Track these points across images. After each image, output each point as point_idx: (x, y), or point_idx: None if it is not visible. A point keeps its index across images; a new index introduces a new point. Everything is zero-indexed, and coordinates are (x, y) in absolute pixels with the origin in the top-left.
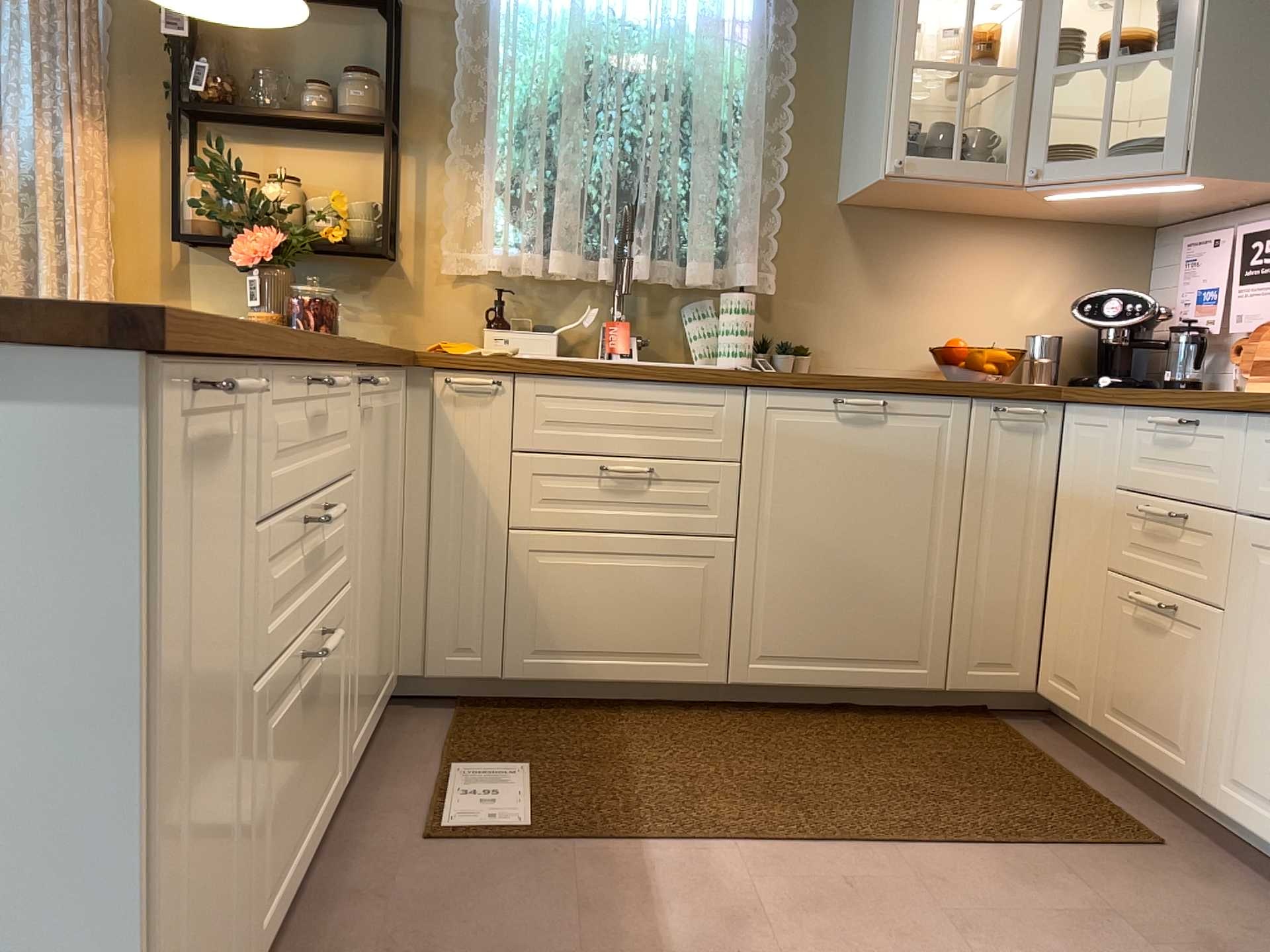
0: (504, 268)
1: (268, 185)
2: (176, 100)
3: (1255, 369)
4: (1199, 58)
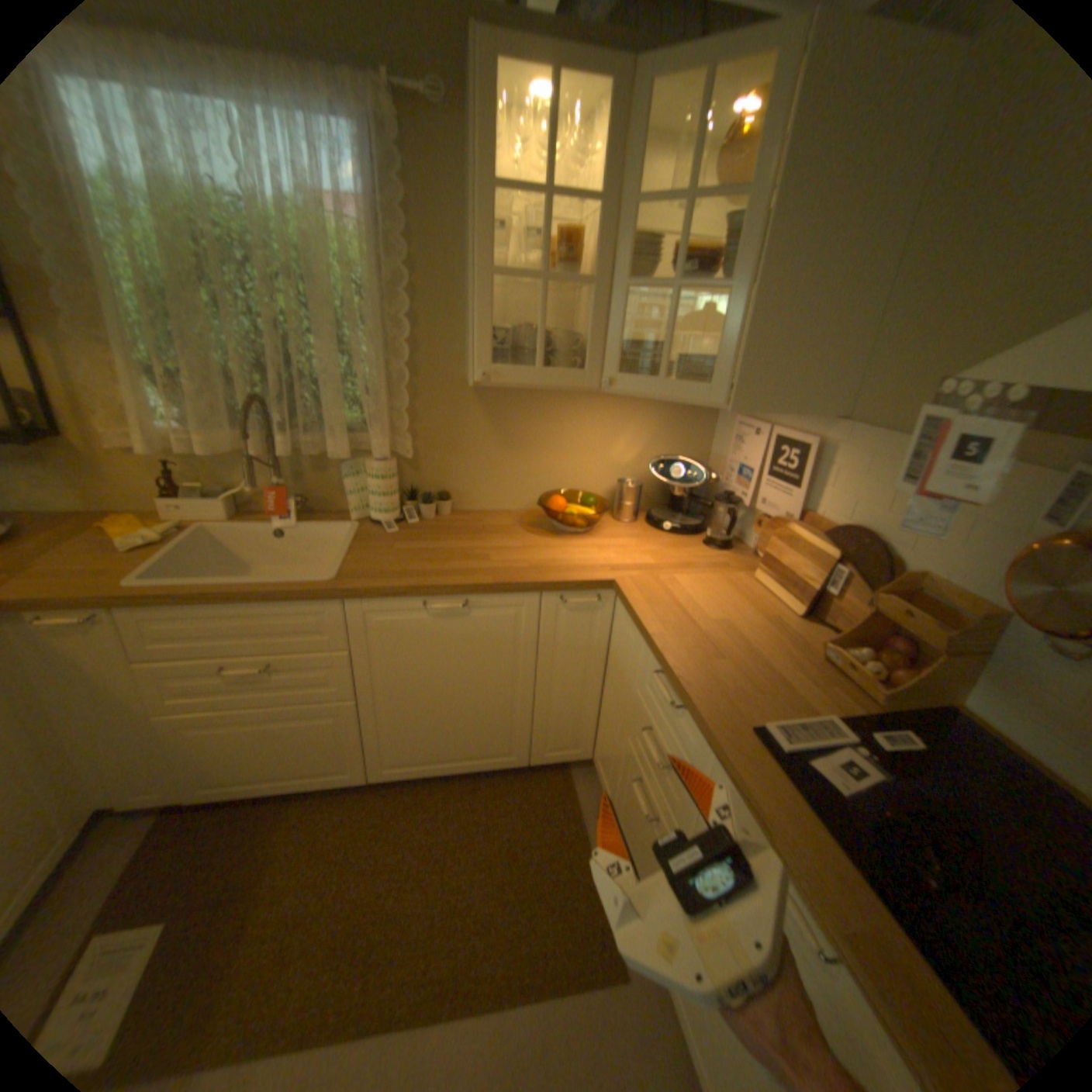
0: (152, 452)
1: None
2: None
3: (764, 559)
4: (754, 293)
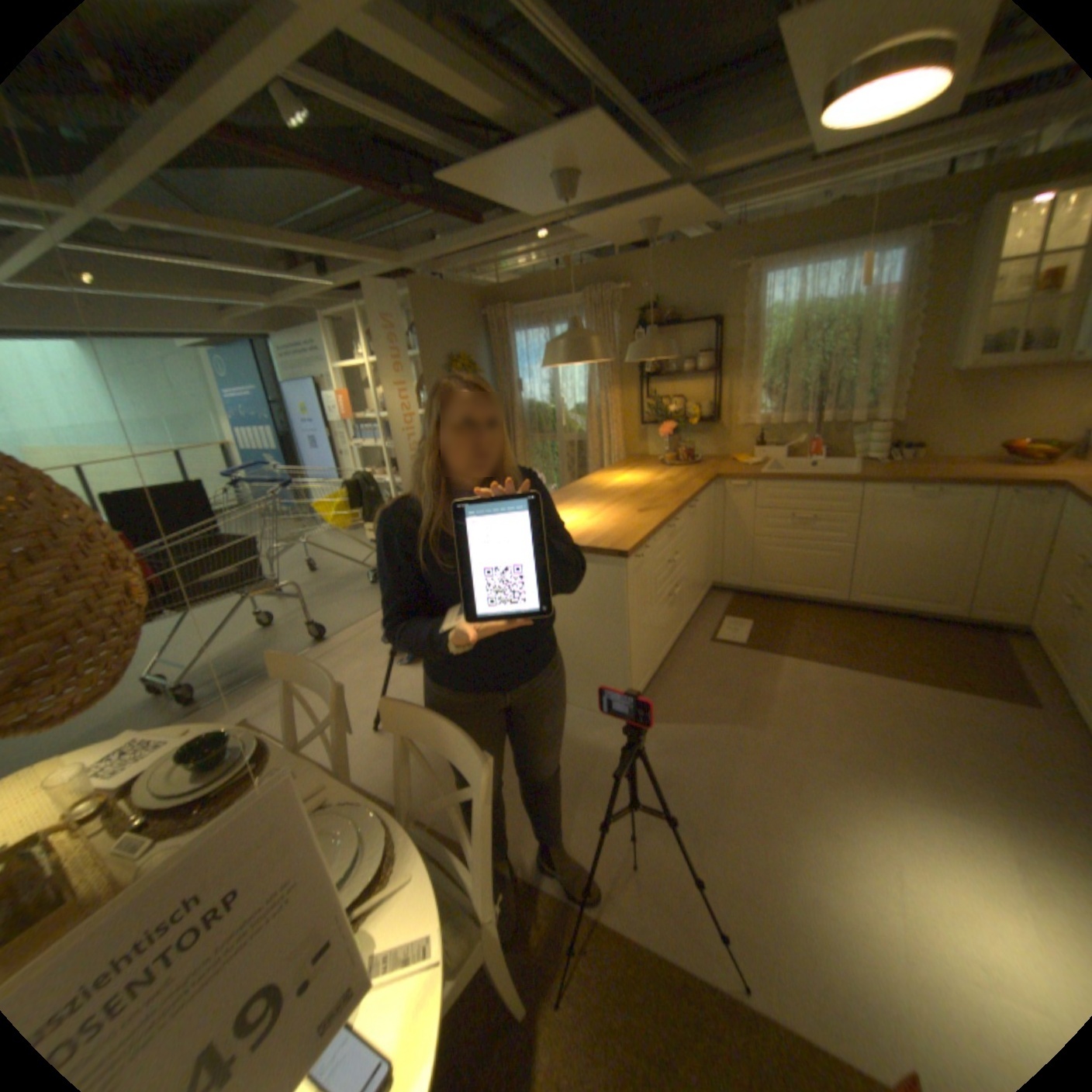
0: (761, 423)
1: (669, 398)
2: (637, 372)
3: None
4: None
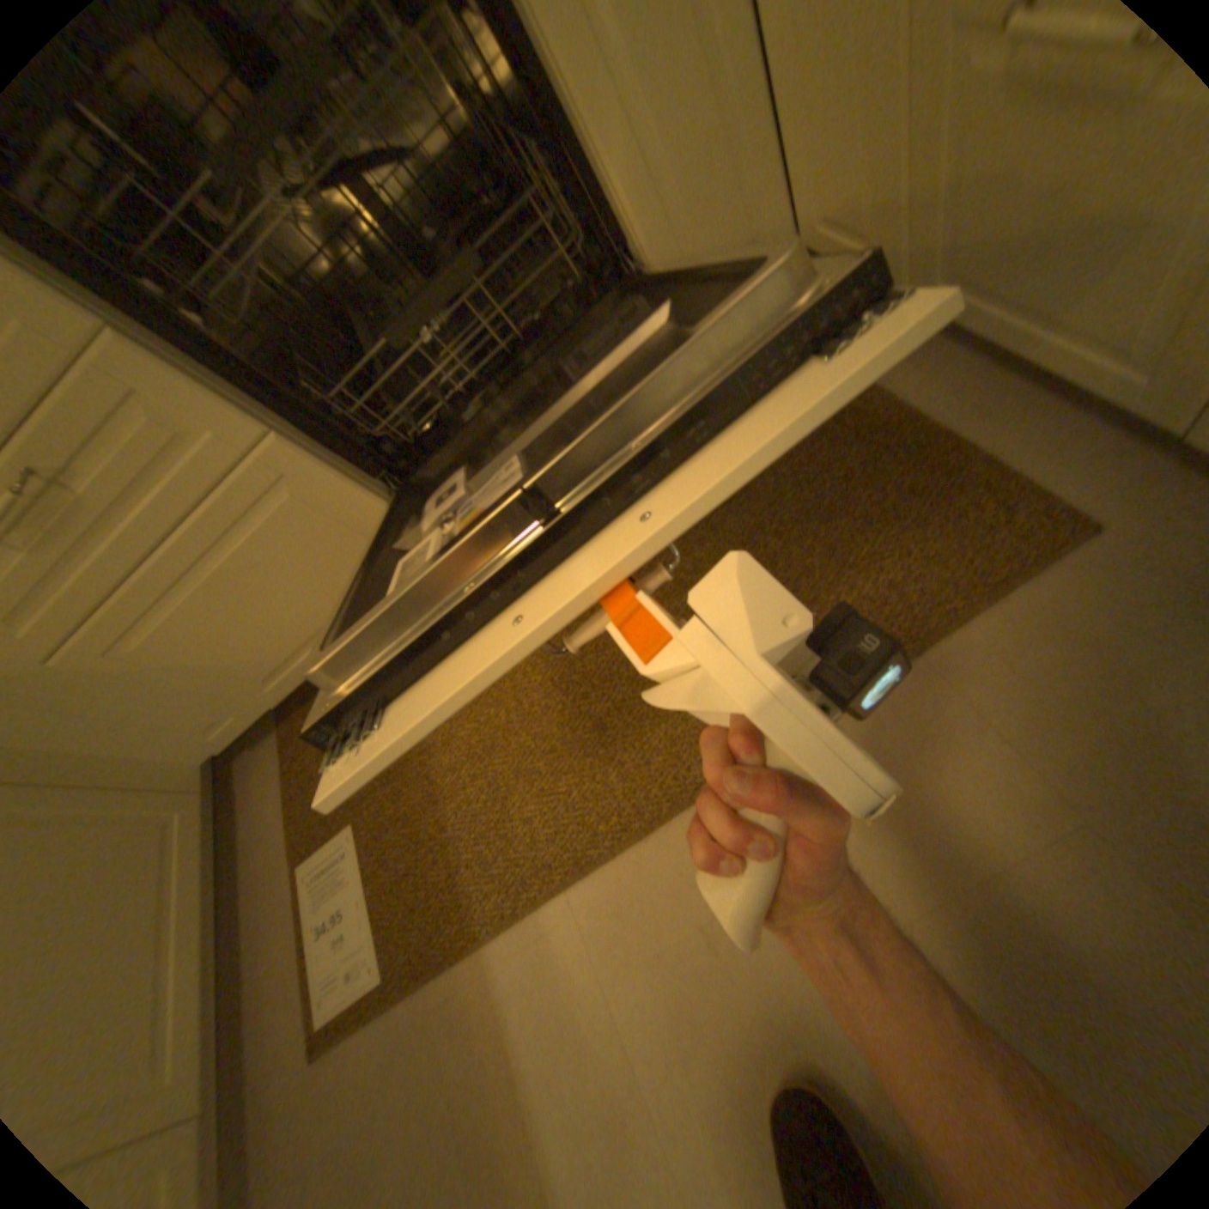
0: None
1: None
2: None
3: None
4: None
